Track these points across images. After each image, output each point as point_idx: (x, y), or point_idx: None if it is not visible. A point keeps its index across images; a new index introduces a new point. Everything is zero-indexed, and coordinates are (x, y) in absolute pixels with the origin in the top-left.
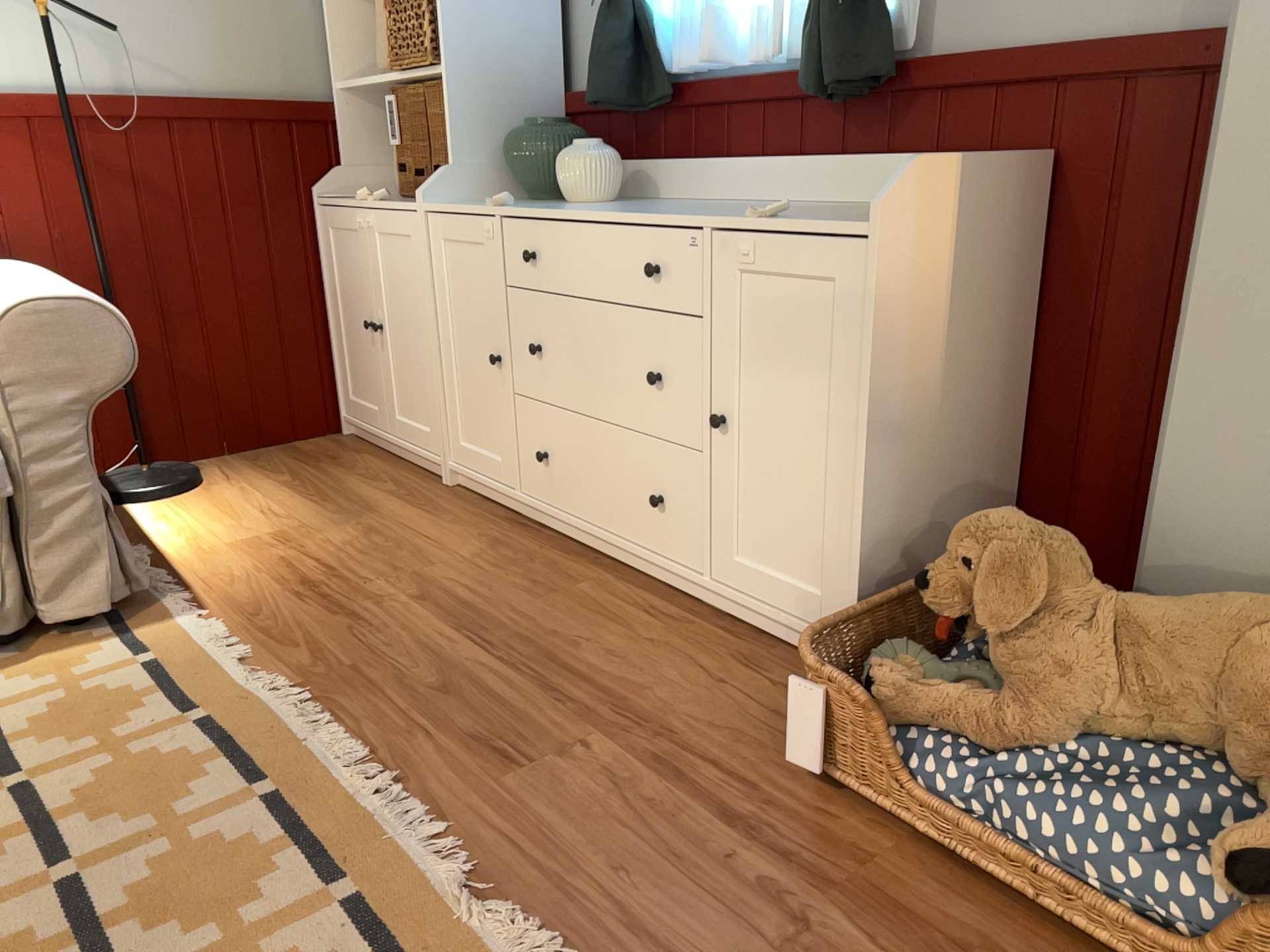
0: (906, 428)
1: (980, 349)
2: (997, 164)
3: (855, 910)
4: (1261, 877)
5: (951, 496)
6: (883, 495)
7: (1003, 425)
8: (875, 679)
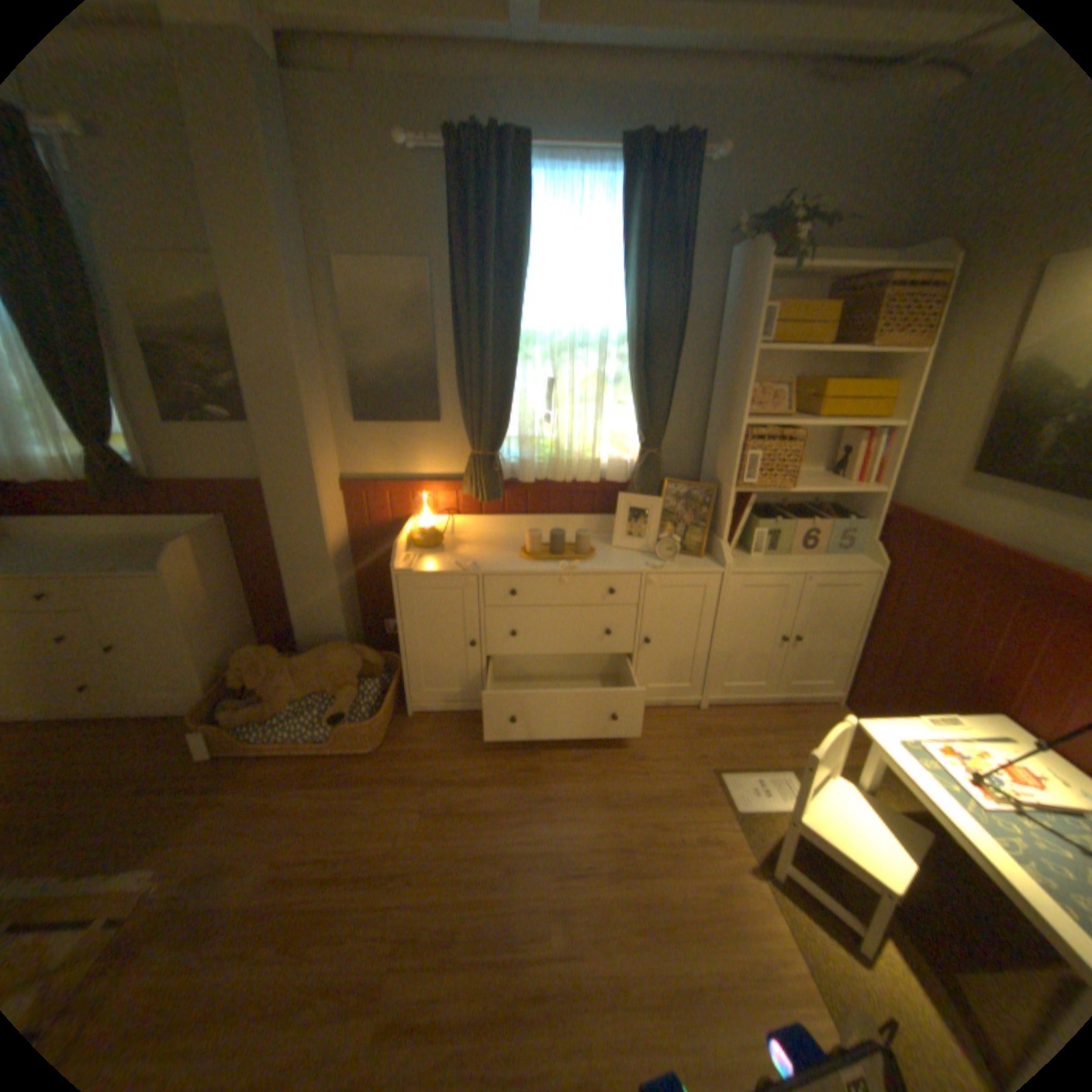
0: (199, 630)
1: (219, 589)
2: (202, 530)
3: (235, 794)
4: (333, 723)
5: (227, 640)
6: (199, 656)
7: (239, 607)
8: (218, 722)
